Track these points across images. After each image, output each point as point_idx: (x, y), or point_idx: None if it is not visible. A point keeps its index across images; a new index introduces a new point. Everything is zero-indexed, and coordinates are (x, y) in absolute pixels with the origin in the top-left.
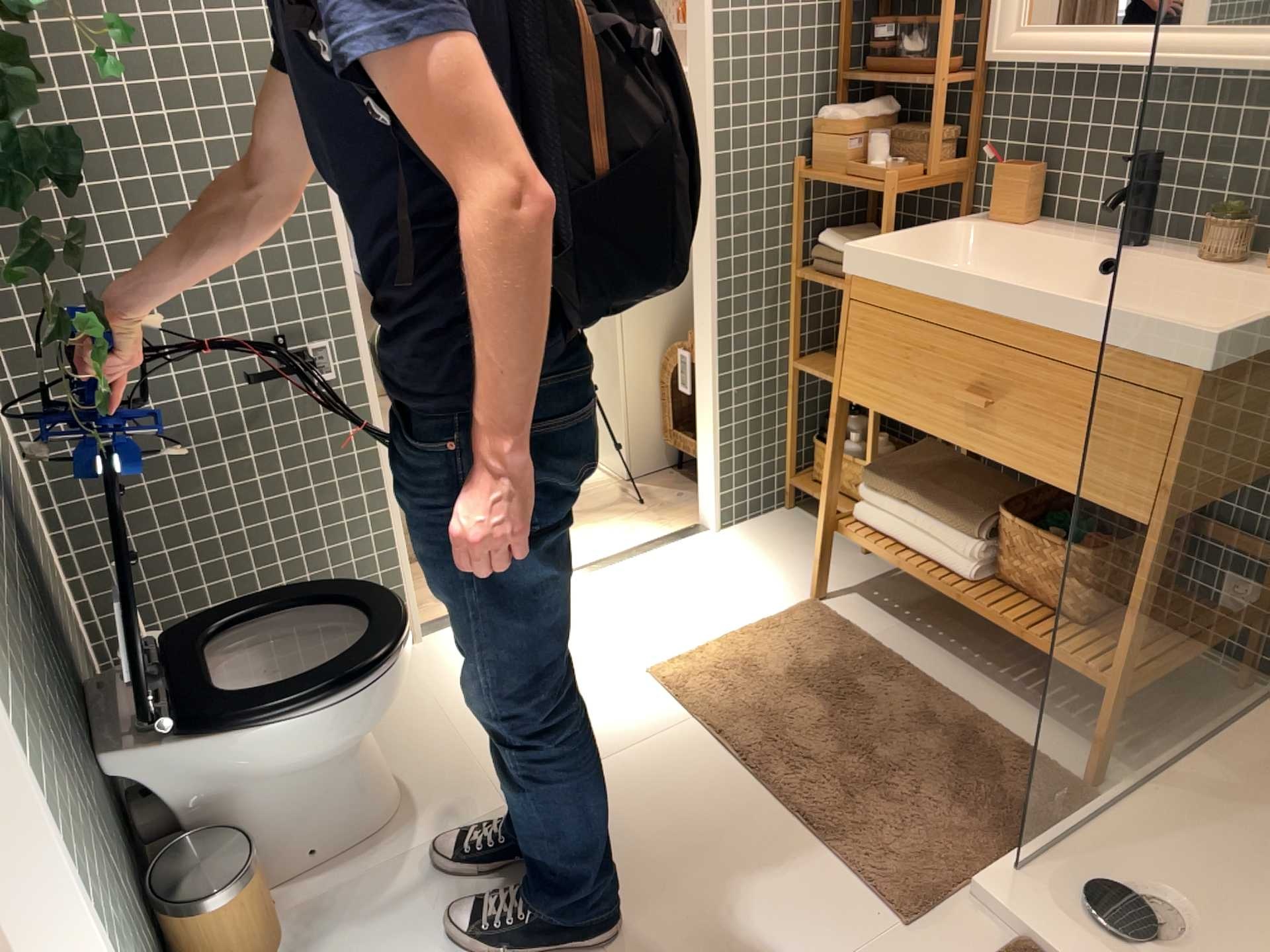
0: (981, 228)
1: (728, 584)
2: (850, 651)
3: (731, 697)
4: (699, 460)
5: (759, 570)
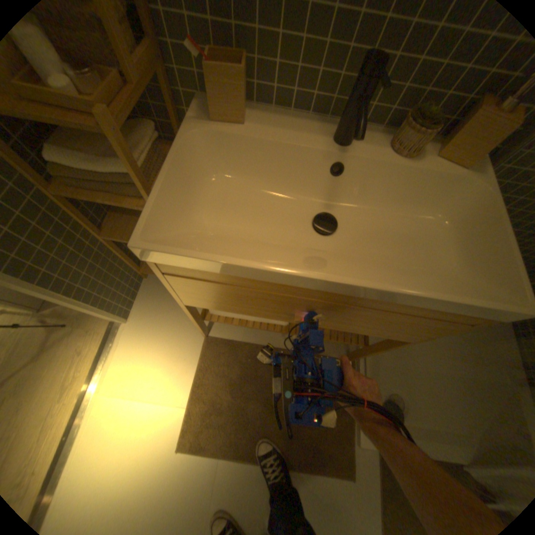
0: (205, 126)
1: (159, 358)
2: (241, 360)
3: (220, 432)
4: (83, 314)
5: (165, 335)
